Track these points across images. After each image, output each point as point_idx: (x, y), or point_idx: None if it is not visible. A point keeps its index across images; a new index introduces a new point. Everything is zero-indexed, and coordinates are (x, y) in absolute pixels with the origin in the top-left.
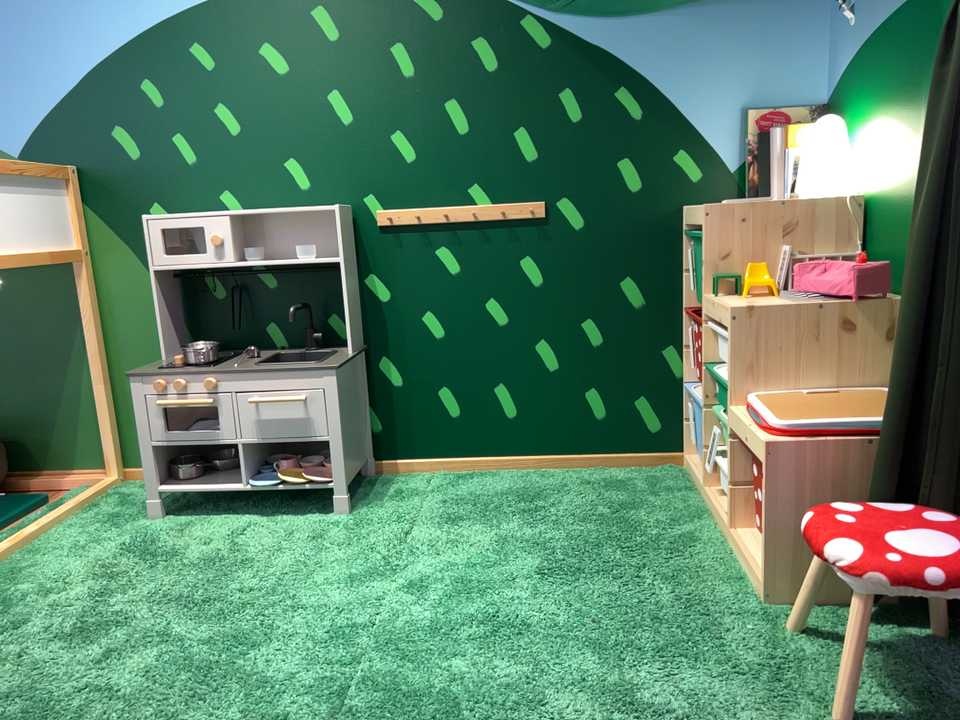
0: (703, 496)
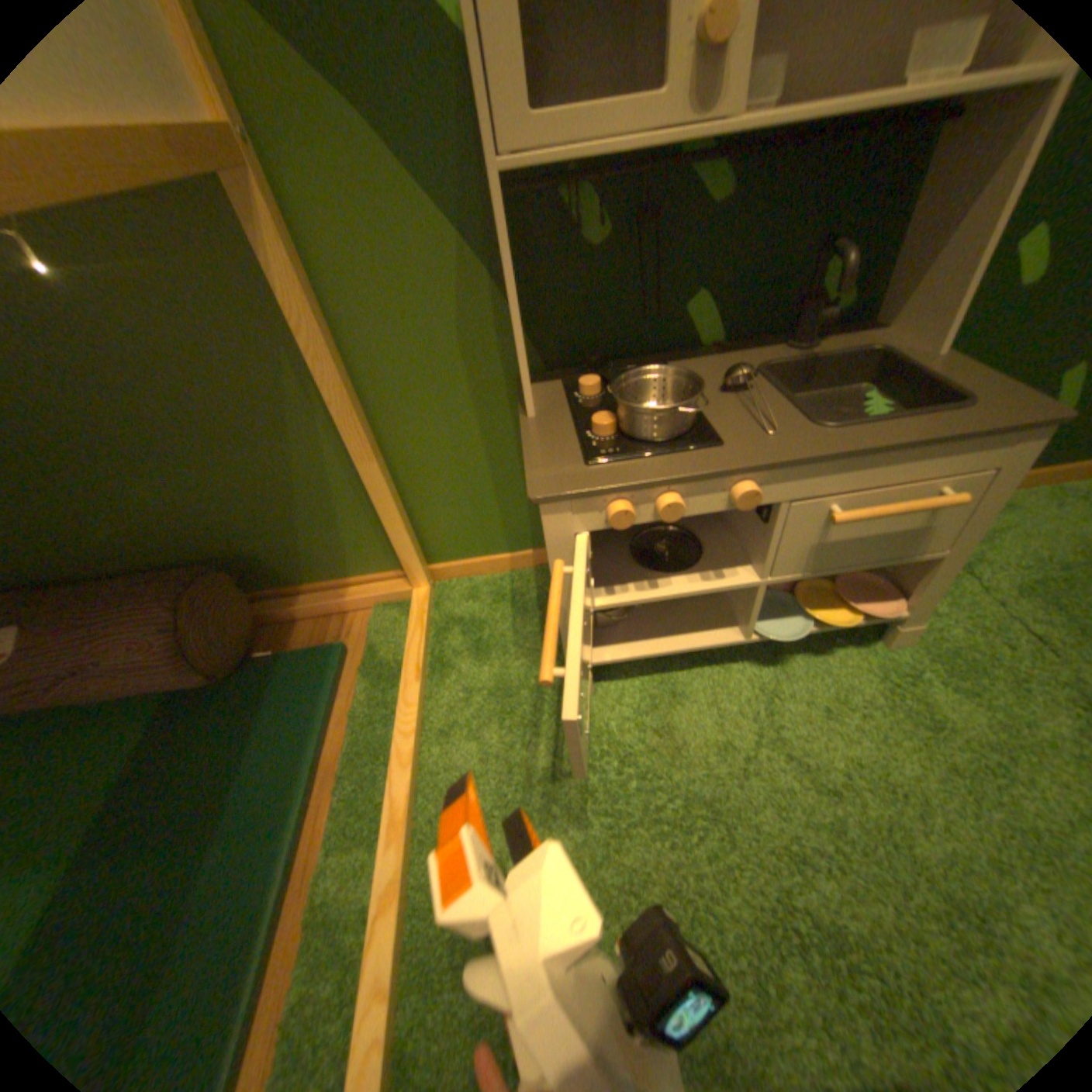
0: None
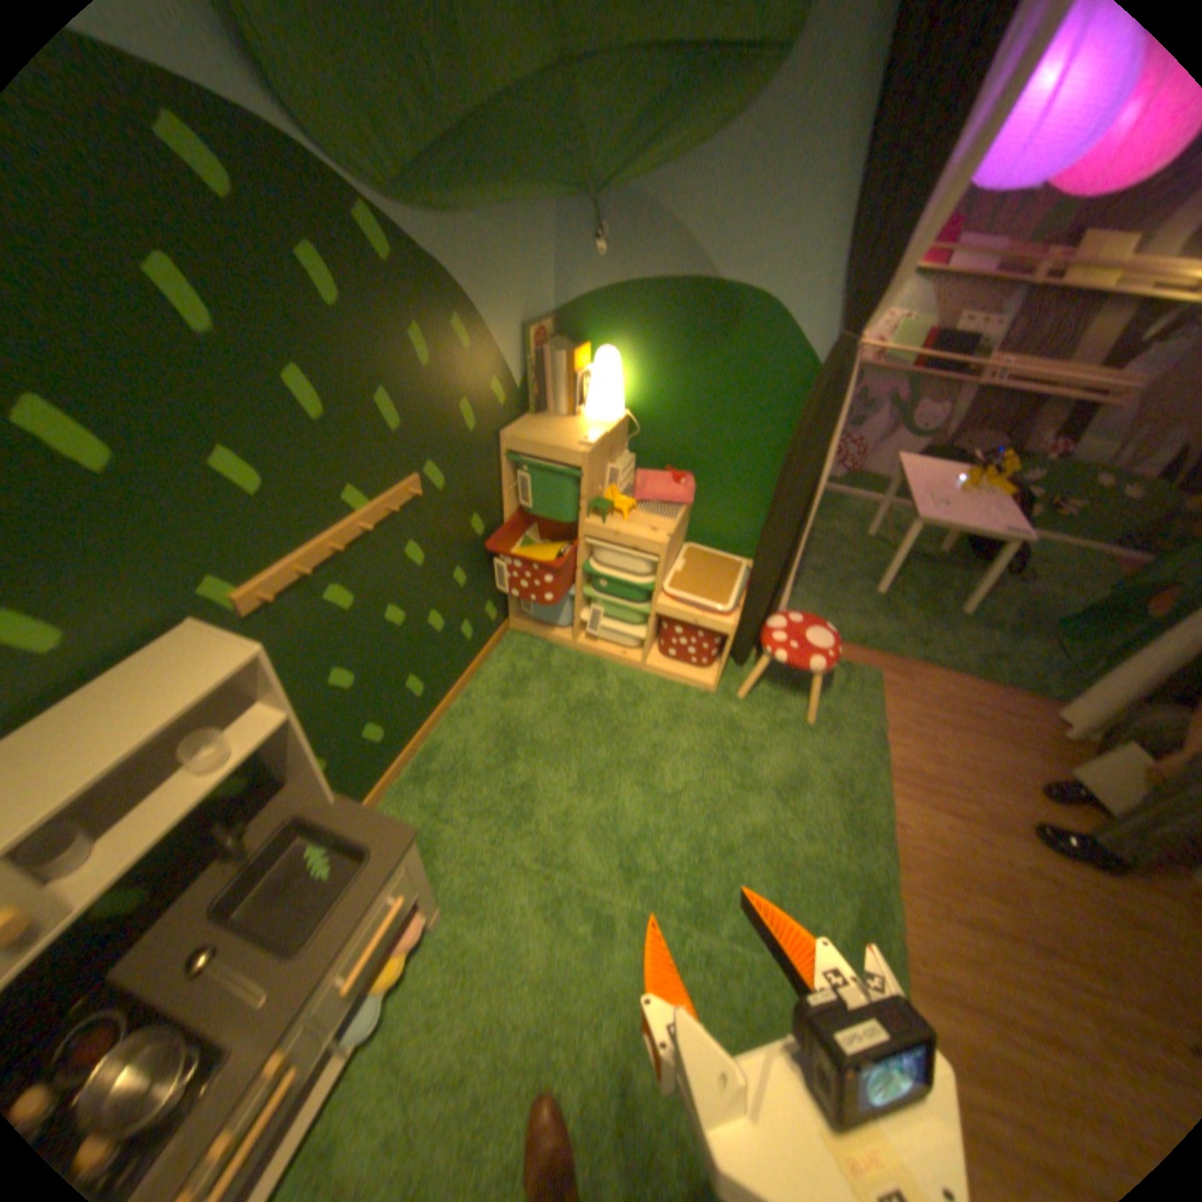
0: (572, 646)
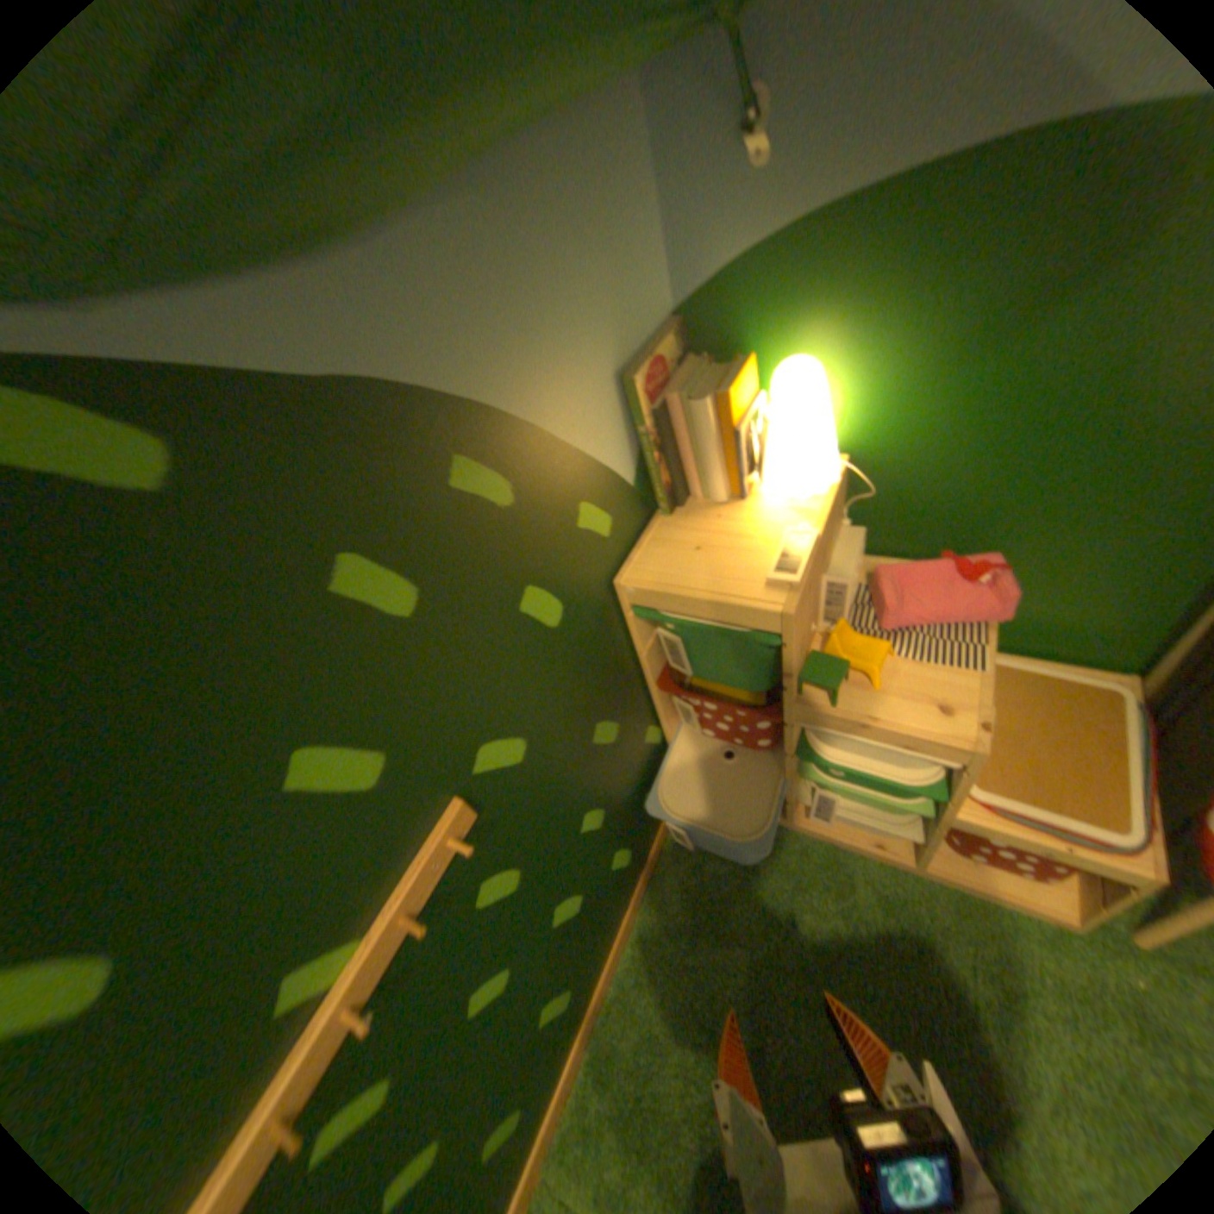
0: (788, 825)
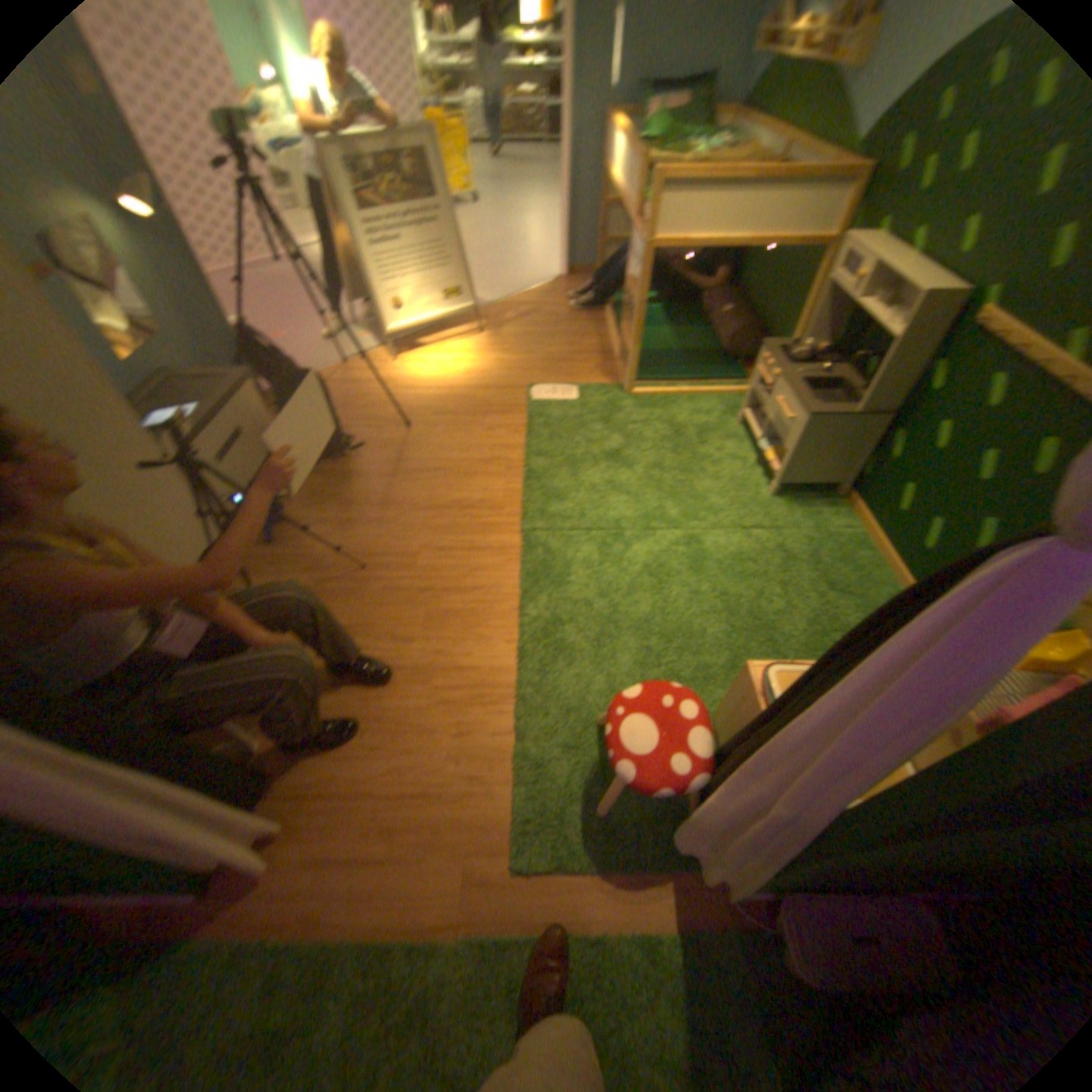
0: None
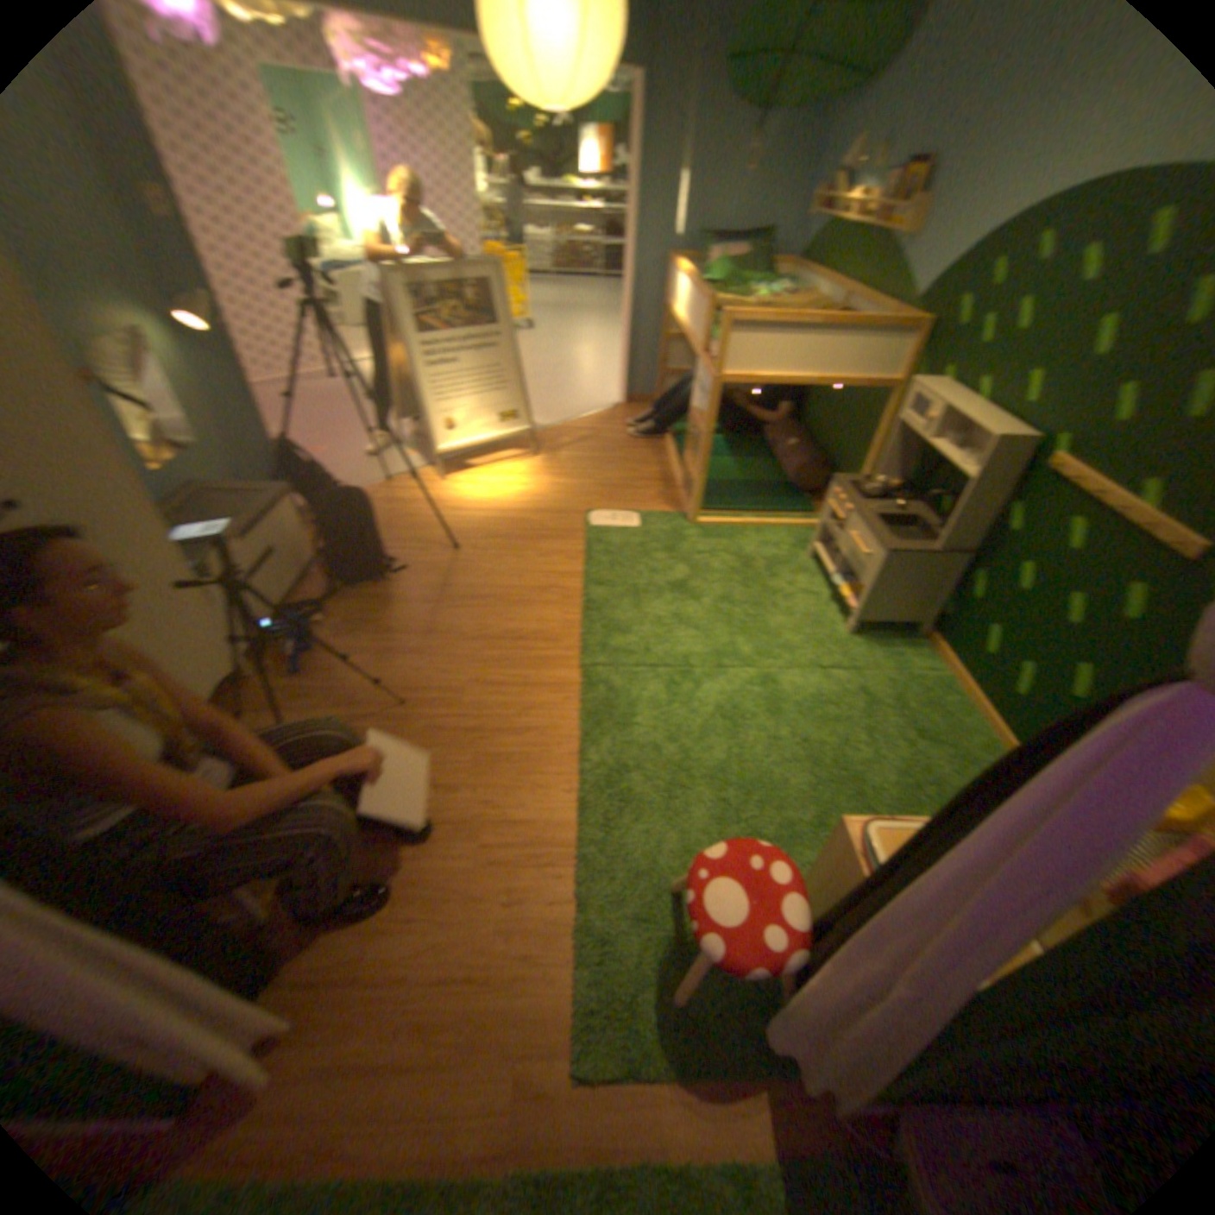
0: None
